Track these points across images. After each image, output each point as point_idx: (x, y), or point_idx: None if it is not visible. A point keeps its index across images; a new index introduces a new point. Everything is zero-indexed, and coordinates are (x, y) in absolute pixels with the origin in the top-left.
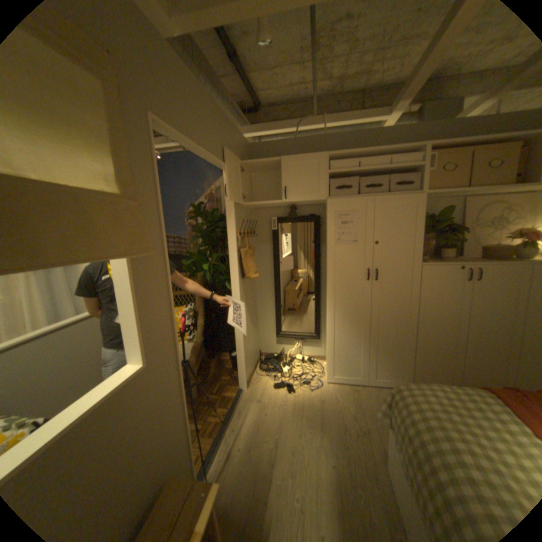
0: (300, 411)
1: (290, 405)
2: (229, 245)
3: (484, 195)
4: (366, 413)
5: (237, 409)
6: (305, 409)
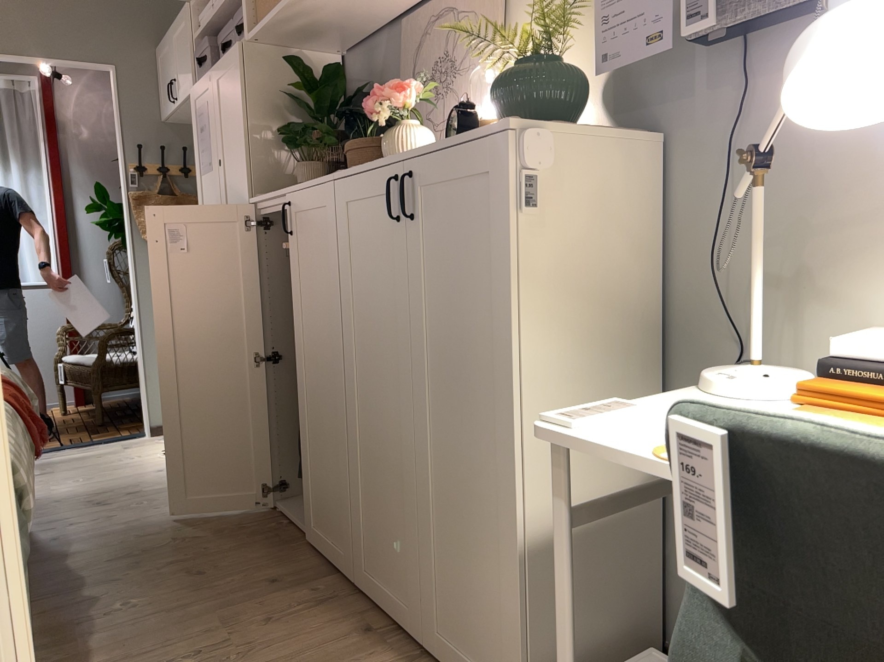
0: (125, 466)
1: (135, 459)
2: (120, 186)
3: (430, 0)
4: (158, 495)
5: (101, 444)
6: (132, 467)
